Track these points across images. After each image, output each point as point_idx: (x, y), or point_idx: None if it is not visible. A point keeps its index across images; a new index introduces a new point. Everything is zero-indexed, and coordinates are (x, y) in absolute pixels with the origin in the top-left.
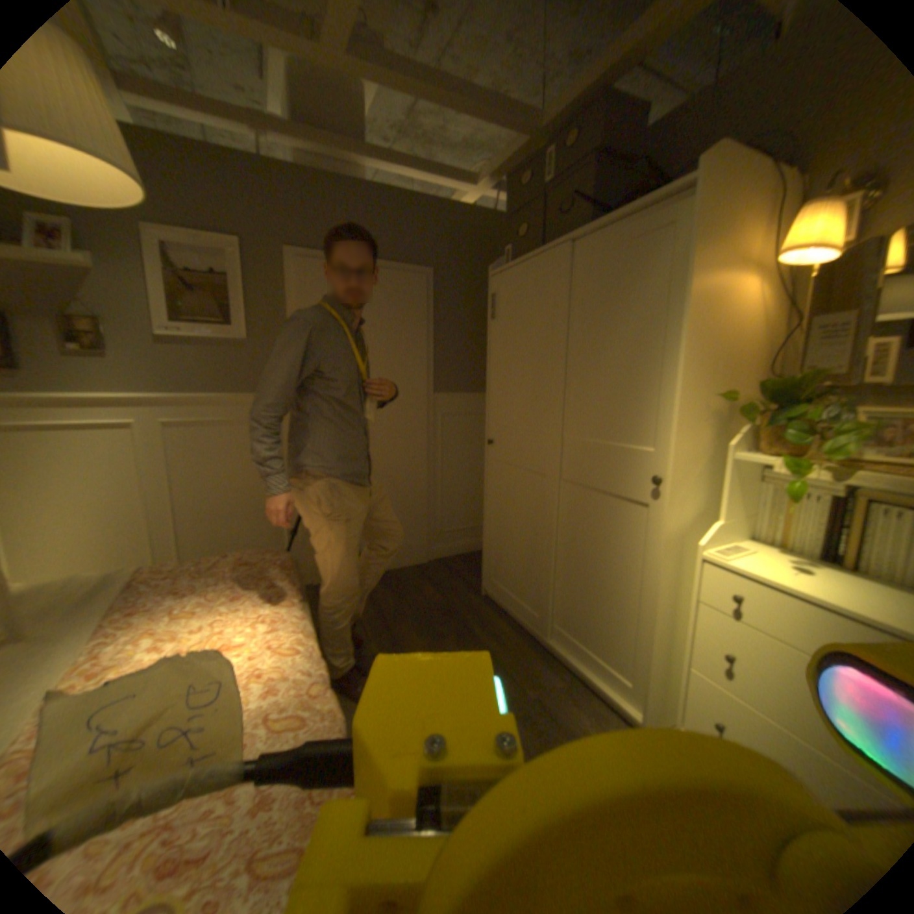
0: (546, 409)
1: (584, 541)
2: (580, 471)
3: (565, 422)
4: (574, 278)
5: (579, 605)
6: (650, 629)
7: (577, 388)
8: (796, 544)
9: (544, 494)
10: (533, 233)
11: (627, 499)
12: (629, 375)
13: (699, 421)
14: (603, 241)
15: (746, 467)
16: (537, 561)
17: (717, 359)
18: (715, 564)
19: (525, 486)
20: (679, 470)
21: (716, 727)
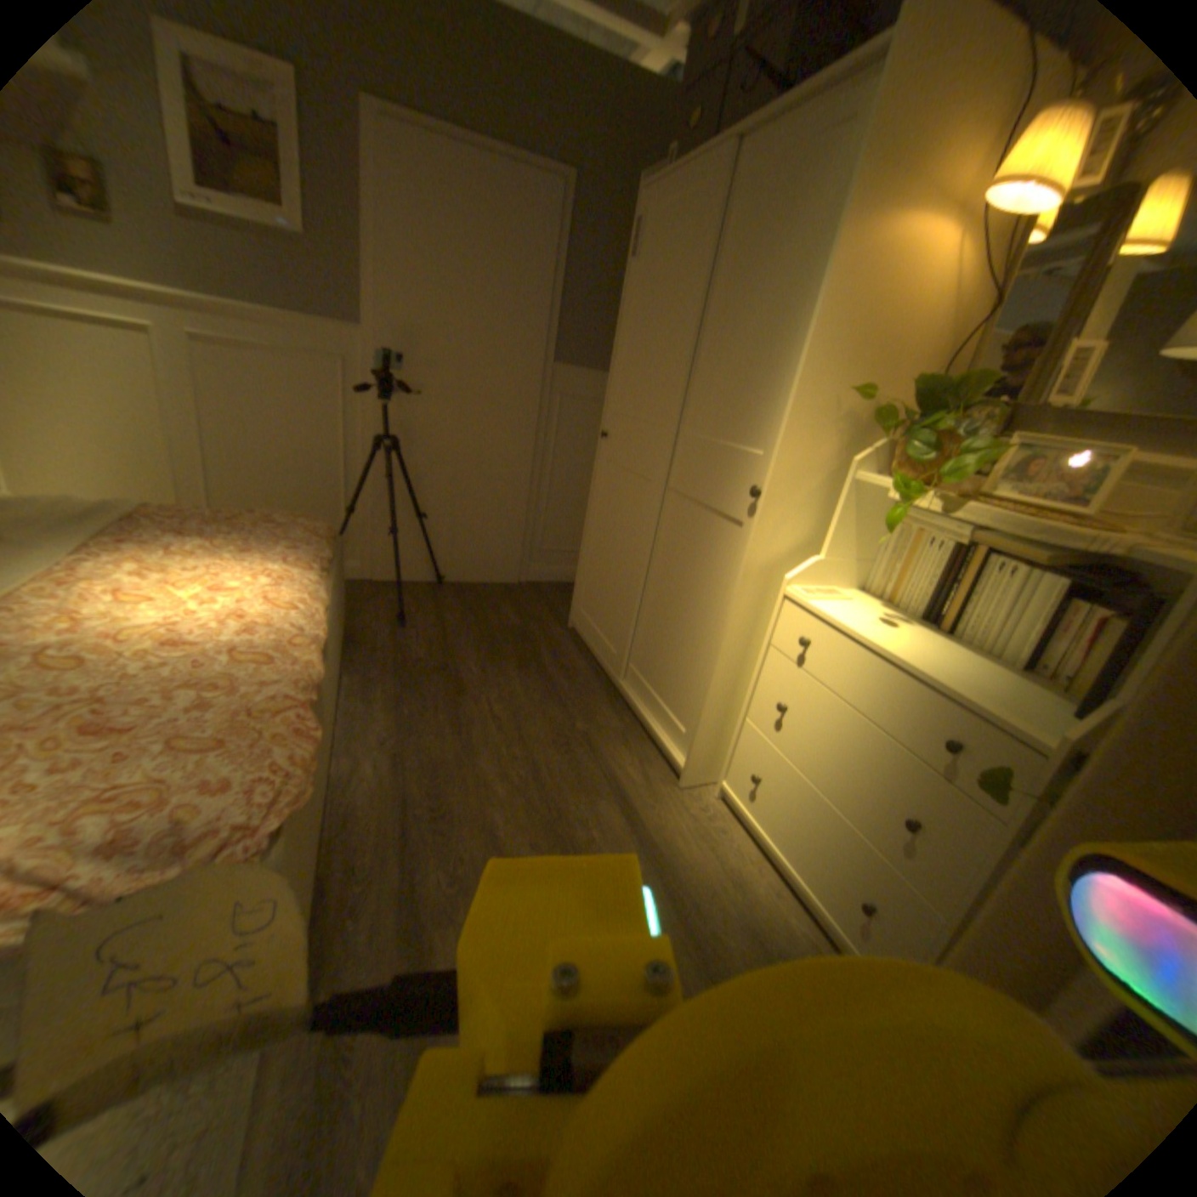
0: (666, 392)
1: (674, 566)
2: (686, 477)
3: (683, 411)
4: (730, 197)
5: (655, 642)
6: (713, 670)
7: (705, 364)
8: (903, 597)
9: (645, 505)
10: (704, 122)
11: (724, 515)
12: (760, 348)
13: (823, 420)
14: (773, 138)
15: (871, 493)
16: (625, 587)
17: (866, 336)
18: (795, 601)
19: (628, 495)
20: (780, 479)
21: (751, 778)
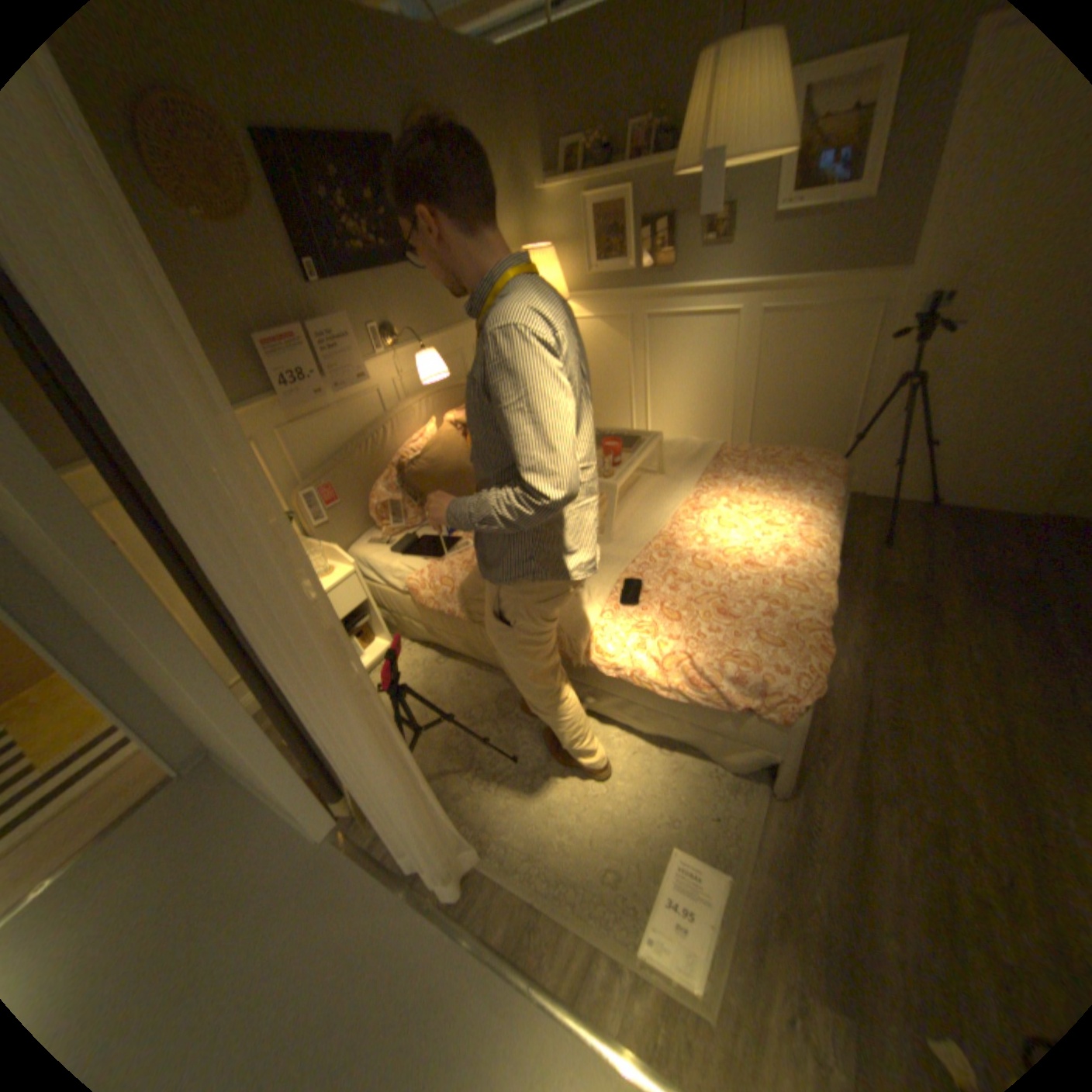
0: None
1: None
2: None
3: None
4: None
5: None
6: None
7: None
8: None
9: None
10: None
11: None
12: None
13: None
14: None
15: None
16: None
17: None
18: None
19: None
20: None
21: None
